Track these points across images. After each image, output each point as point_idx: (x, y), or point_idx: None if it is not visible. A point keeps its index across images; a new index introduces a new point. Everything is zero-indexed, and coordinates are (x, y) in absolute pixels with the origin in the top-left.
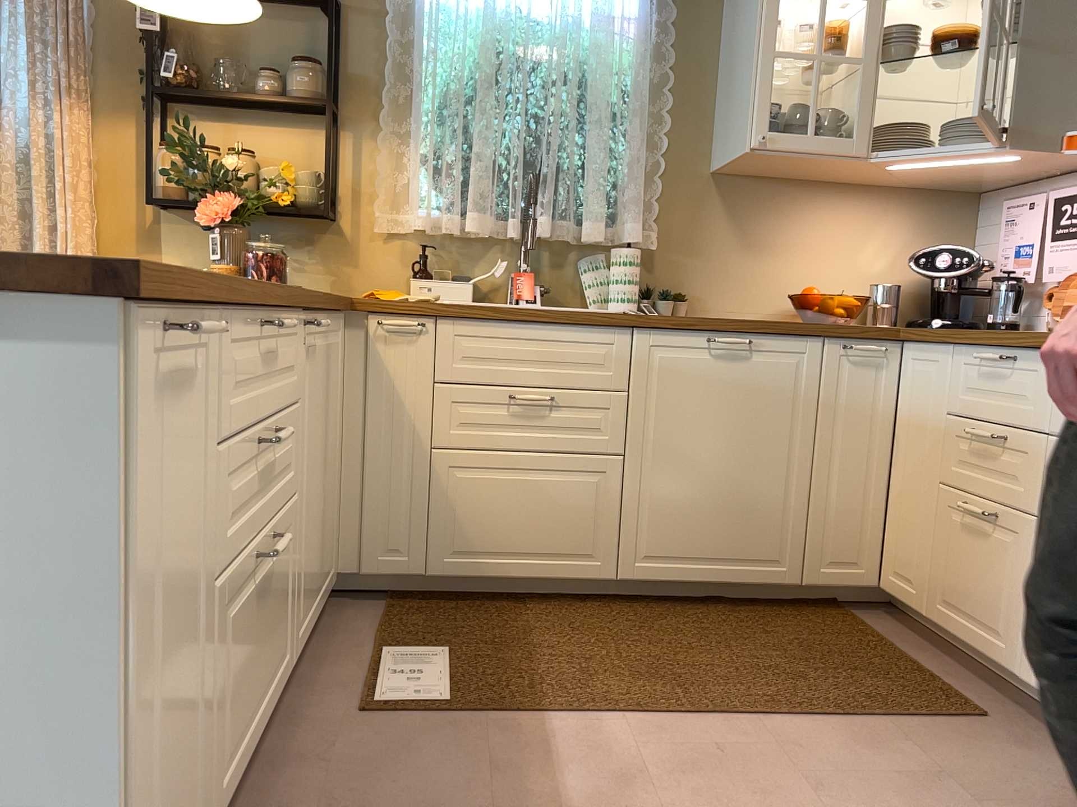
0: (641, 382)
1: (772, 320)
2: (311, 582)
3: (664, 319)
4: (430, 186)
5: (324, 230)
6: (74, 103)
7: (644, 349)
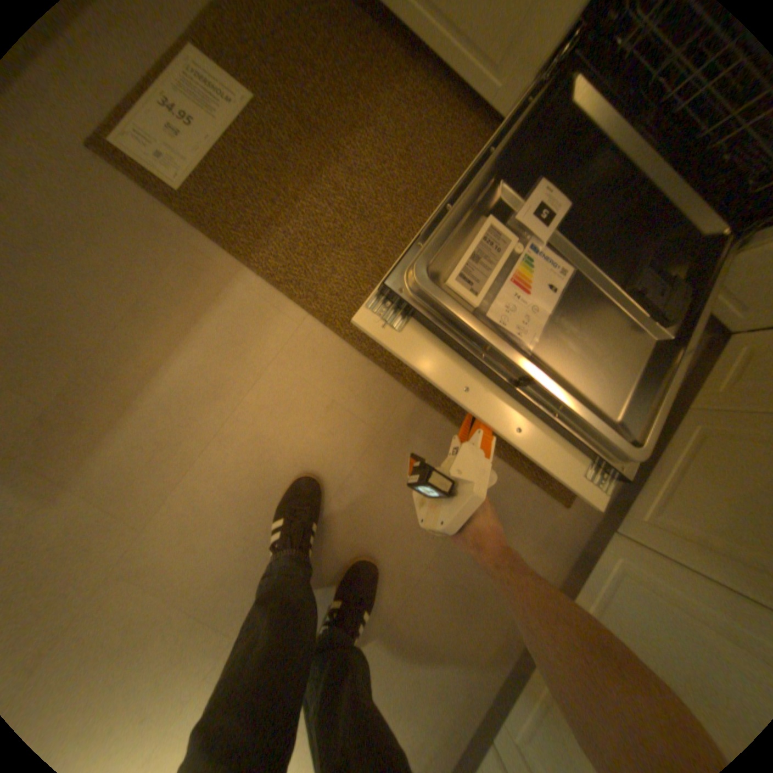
0: None
1: None
2: None
3: None
4: None
5: None
6: None
7: None
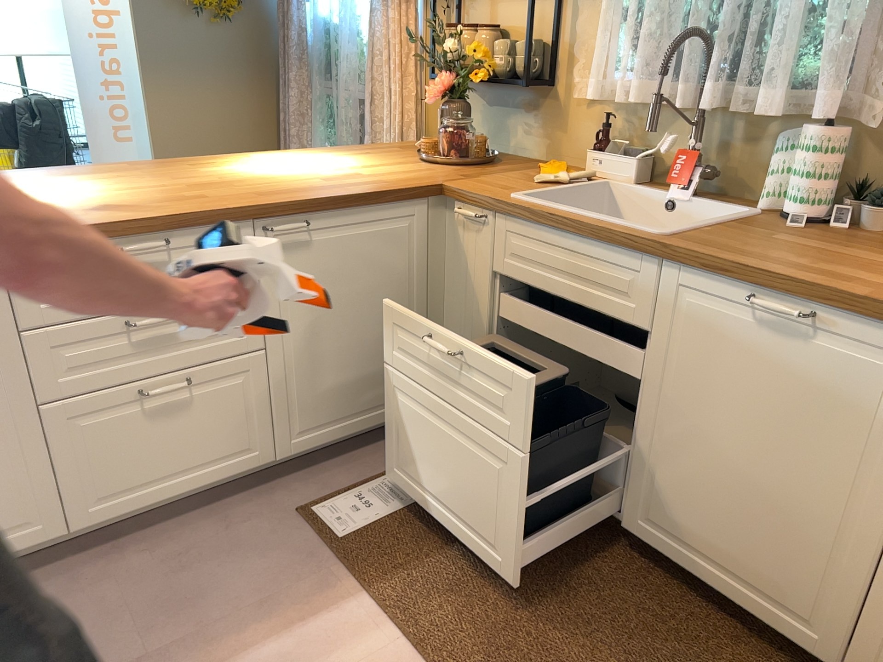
0: (662, 327)
1: (867, 291)
2: (334, 407)
3: (691, 256)
4: (607, 51)
5: (543, 96)
6: (397, 1)
7: (668, 288)
